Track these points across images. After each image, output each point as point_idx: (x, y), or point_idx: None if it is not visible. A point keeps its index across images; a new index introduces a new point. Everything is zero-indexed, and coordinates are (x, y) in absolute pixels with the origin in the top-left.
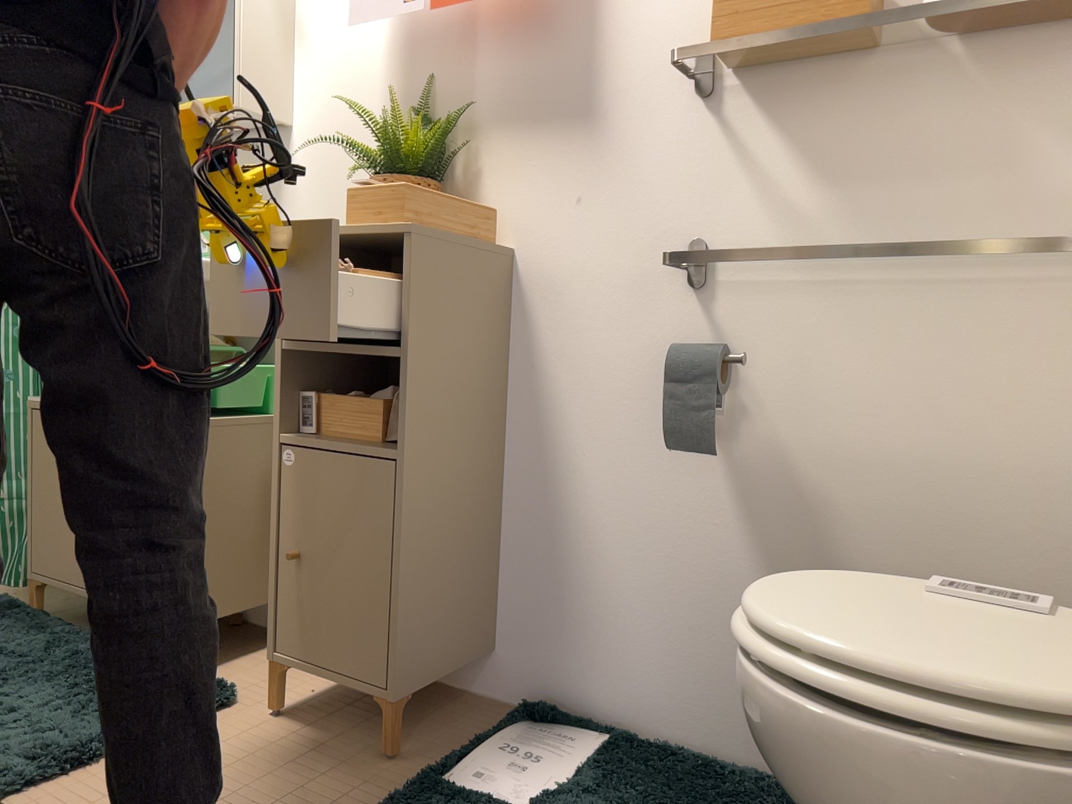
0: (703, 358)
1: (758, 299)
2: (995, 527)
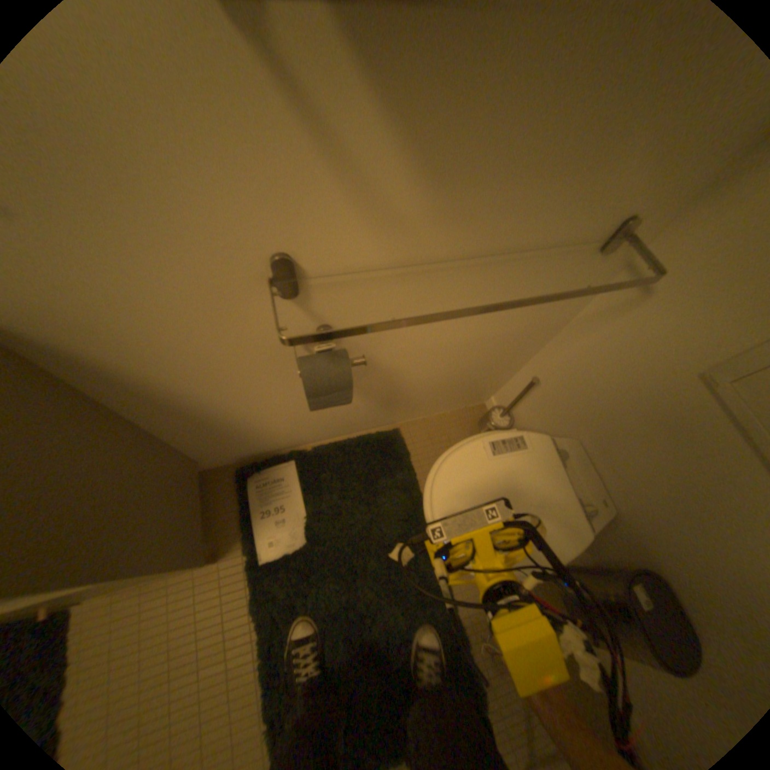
0: (341, 380)
1: (359, 293)
2: (479, 355)
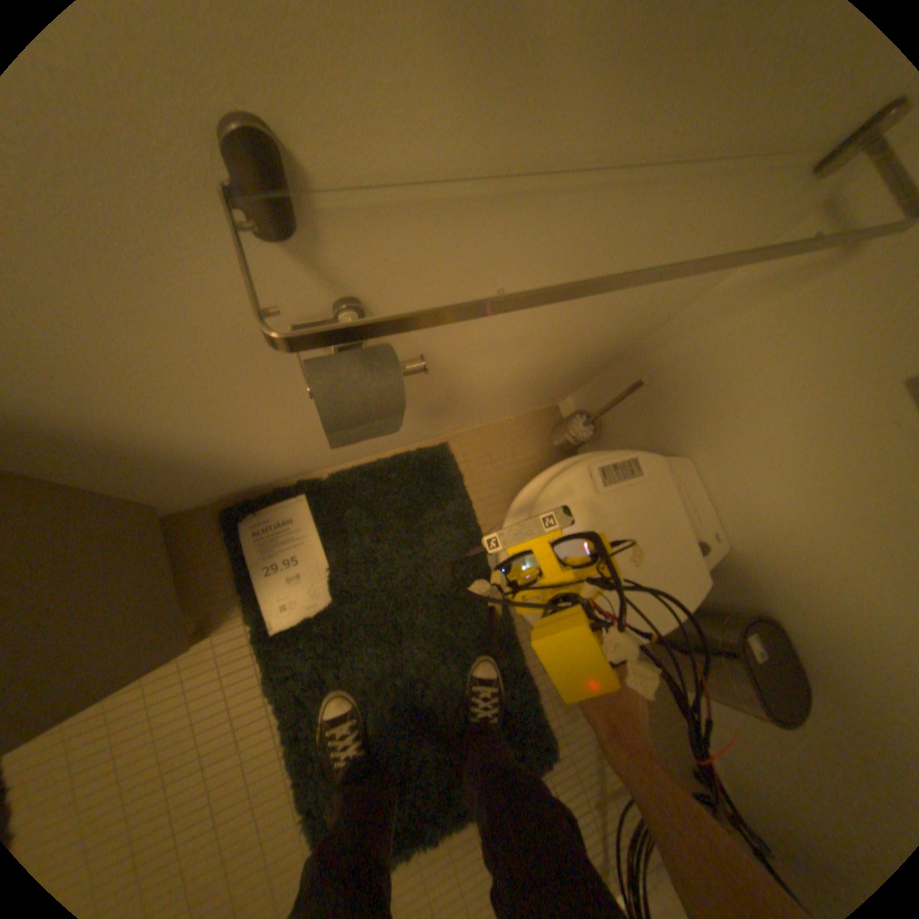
0: (385, 402)
1: (415, 231)
2: (574, 343)
